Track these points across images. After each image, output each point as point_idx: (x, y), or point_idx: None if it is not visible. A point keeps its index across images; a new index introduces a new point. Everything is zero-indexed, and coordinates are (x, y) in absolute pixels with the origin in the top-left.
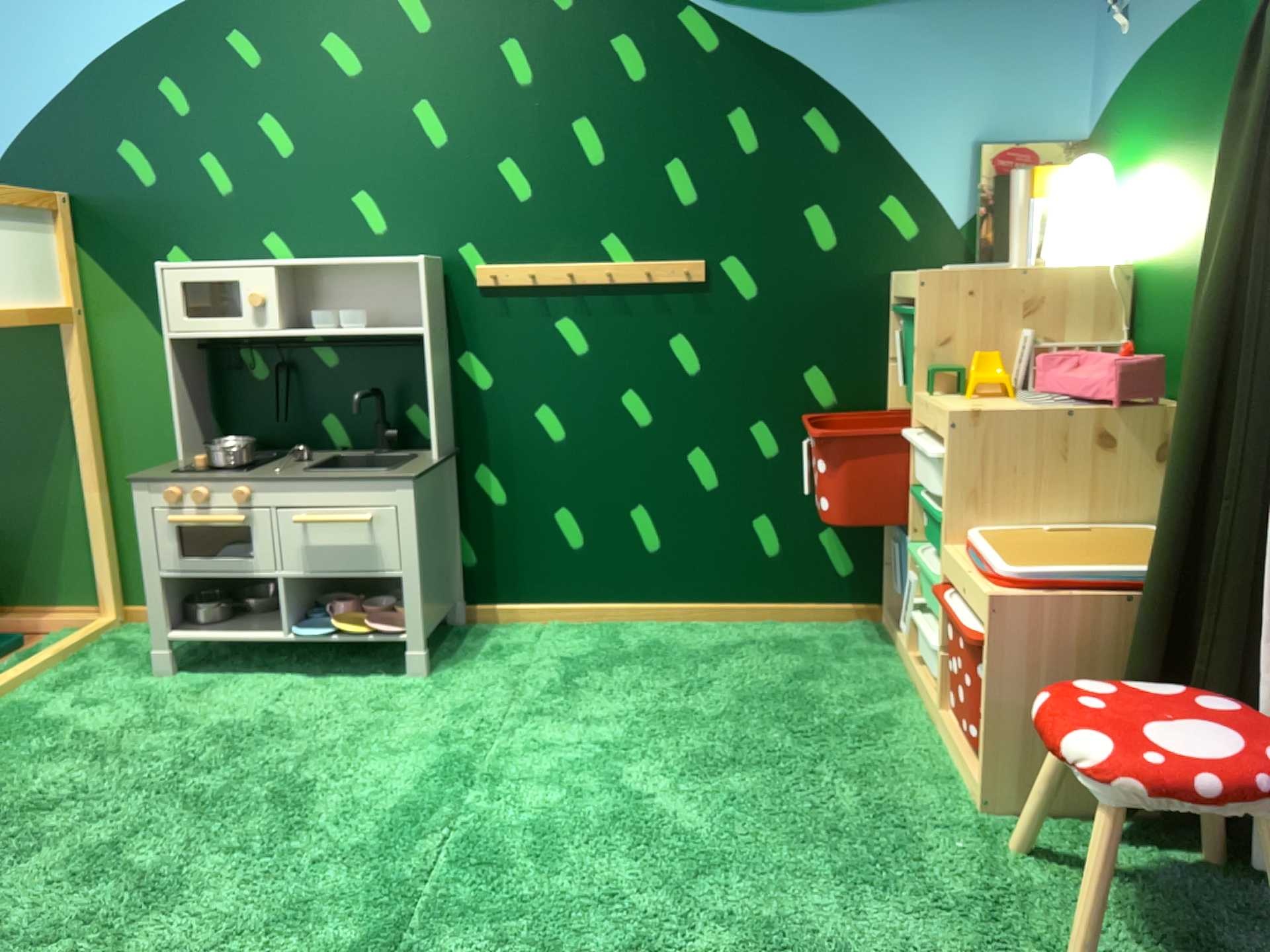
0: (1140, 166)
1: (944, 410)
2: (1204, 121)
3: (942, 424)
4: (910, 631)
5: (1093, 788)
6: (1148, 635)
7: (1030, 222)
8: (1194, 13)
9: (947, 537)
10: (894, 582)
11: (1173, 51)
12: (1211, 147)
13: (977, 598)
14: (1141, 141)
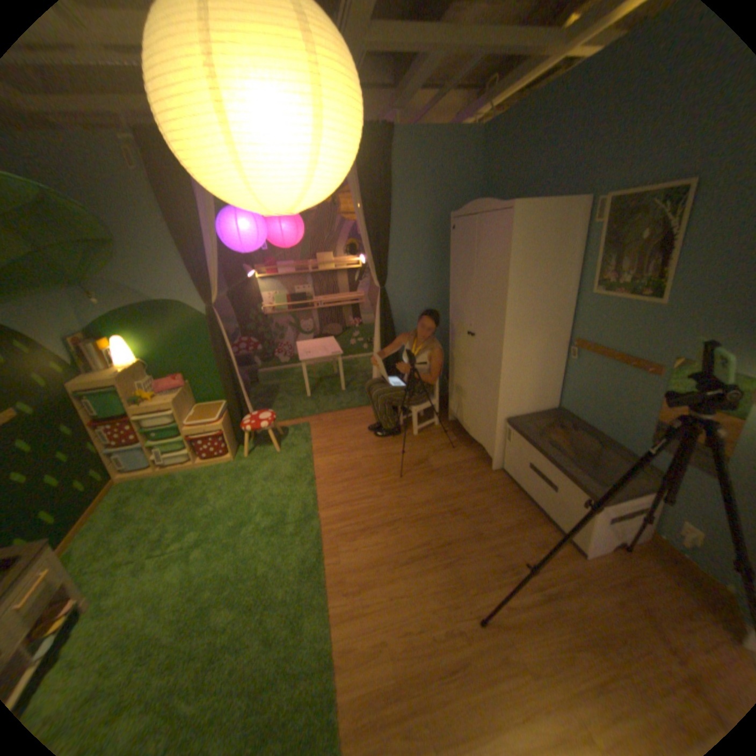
0: (126, 337)
1: (160, 405)
2: (157, 327)
3: (161, 408)
4: (152, 467)
5: (266, 428)
6: (234, 415)
7: (100, 357)
8: (139, 304)
9: (180, 429)
10: (123, 467)
11: (131, 311)
12: (163, 332)
13: (209, 429)
14: (124, 331)
